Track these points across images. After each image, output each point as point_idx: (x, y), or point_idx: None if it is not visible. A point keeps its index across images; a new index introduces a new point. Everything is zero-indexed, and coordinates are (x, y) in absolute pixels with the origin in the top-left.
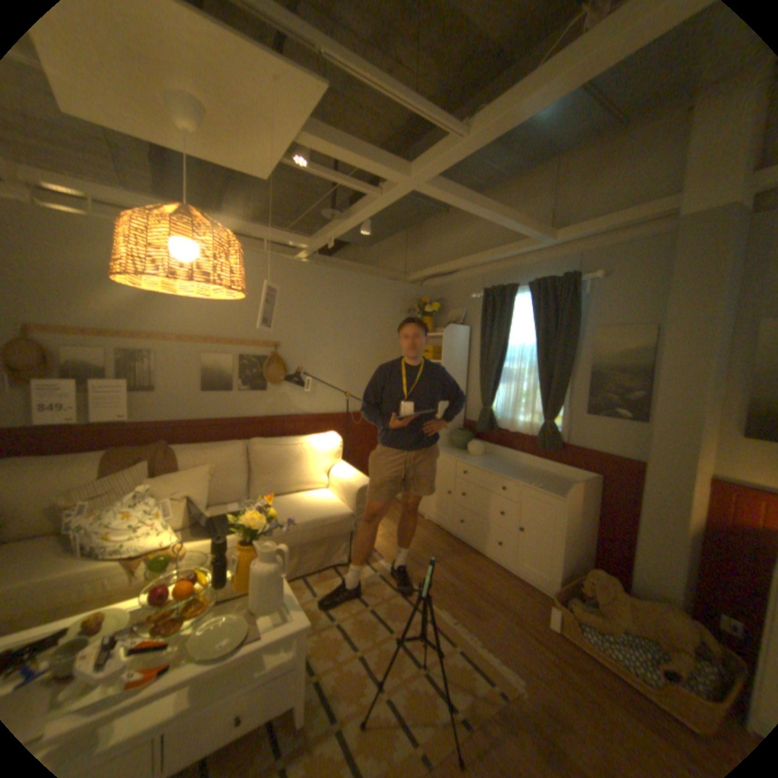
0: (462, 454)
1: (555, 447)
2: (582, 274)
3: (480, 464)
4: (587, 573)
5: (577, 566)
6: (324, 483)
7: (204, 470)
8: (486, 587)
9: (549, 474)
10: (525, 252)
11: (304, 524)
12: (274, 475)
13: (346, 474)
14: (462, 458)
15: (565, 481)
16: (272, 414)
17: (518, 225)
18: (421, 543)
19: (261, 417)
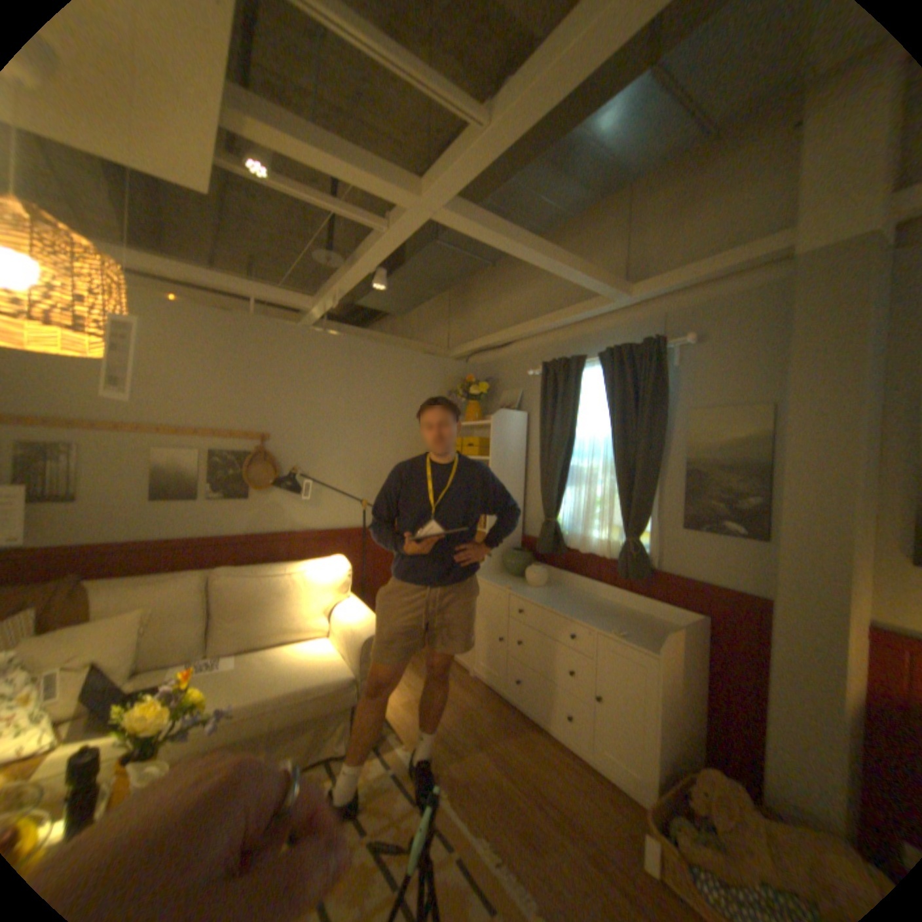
0: (518, 584)
1: (642, 576)
2: (668, 339)
3: (541, 600)
4: (695, 764)
5: (681, 756)
6: (321, 630)
7: (130, 617)
8: (549, 791)
9: (636, 614)
10: (593, 314)
11: (274, 699)
12: (244, 621)
13: (352, 616)
14: (518, 591)
15: (657, 625)
16: (257, 531)
17: (580, 274)
18: (461, 715)
19: (240, 536)
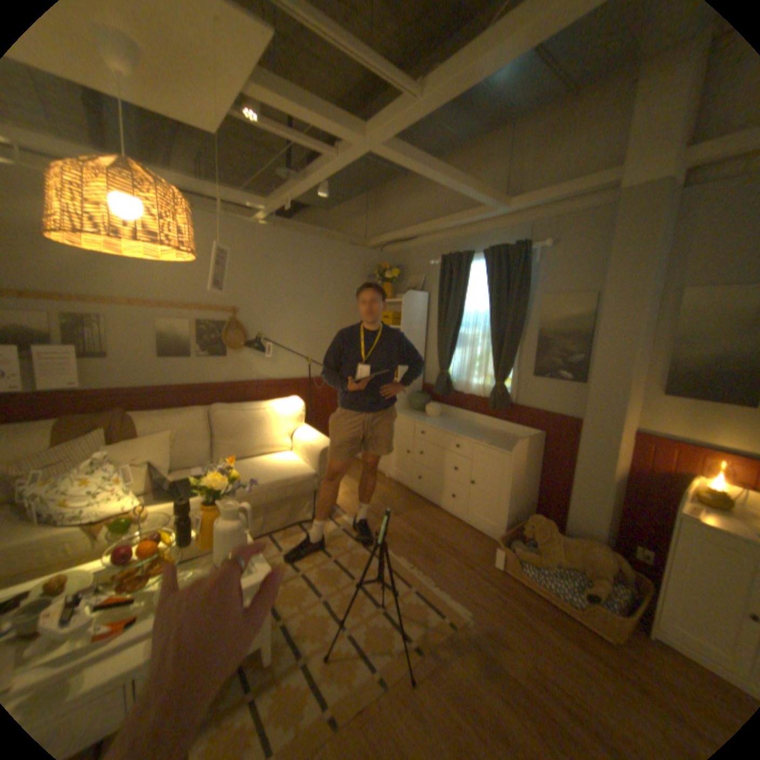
0: (419, 416)
1: (504, 407)
2: (533, 243)
3: (436, 425)
4: (529, 518)
5: (520, 513)
6: (287, 446)
7: (163, 436)
8: (440, 535)
9: (498, 432)
10: (480, 219)
11: (267, 485)
12: (236, 440)
13: (308, 437)
14: (420, 420)
15: (512, 438)
16: (233, 380)
17: (473, 192)
18: (382, 499)
19: (222, 384)
